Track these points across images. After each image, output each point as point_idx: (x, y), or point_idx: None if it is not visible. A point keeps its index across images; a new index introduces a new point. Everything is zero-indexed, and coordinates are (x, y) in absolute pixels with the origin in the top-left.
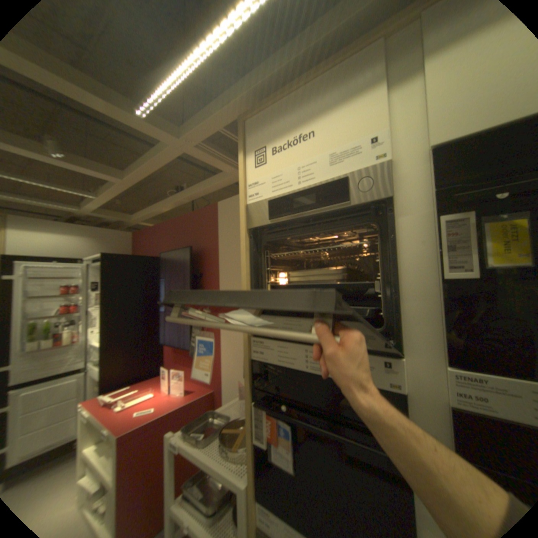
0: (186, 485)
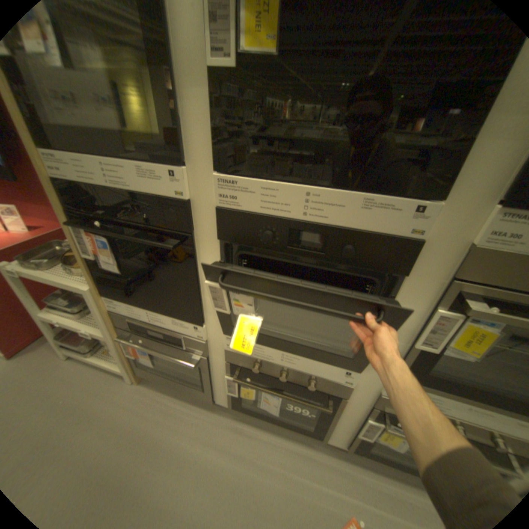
0: (47, 299)
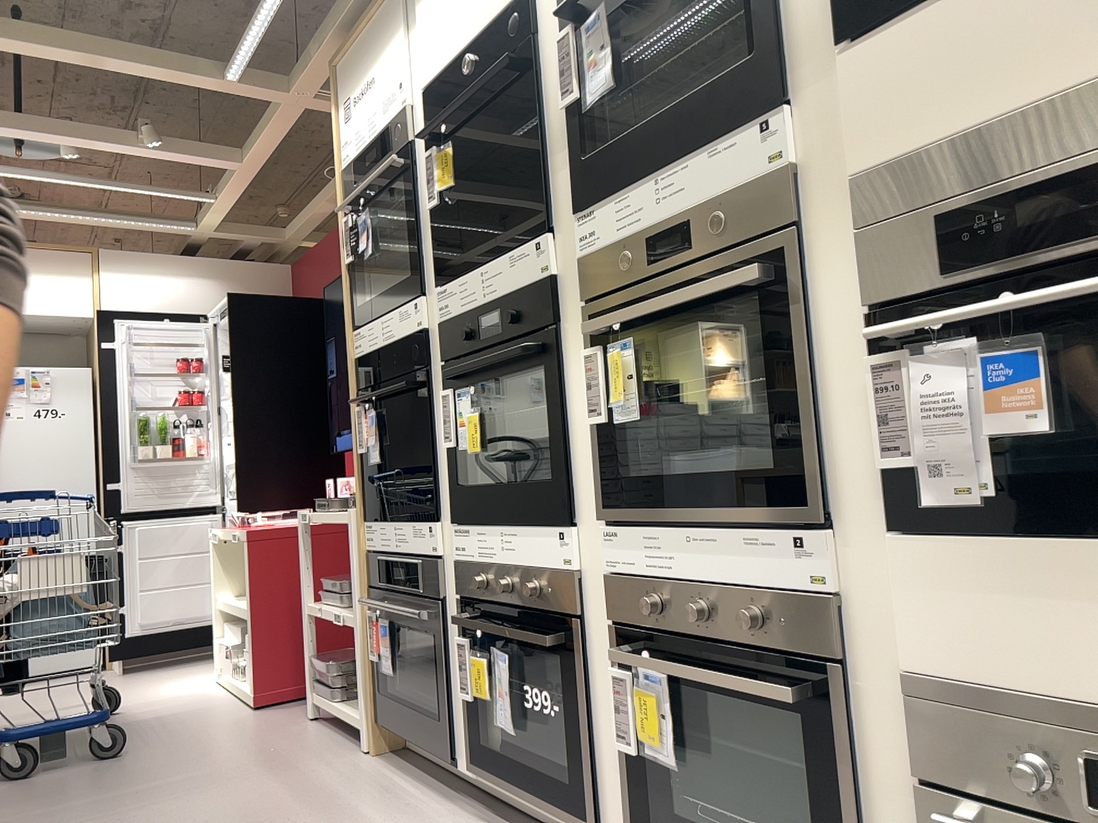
0: (326, 578)
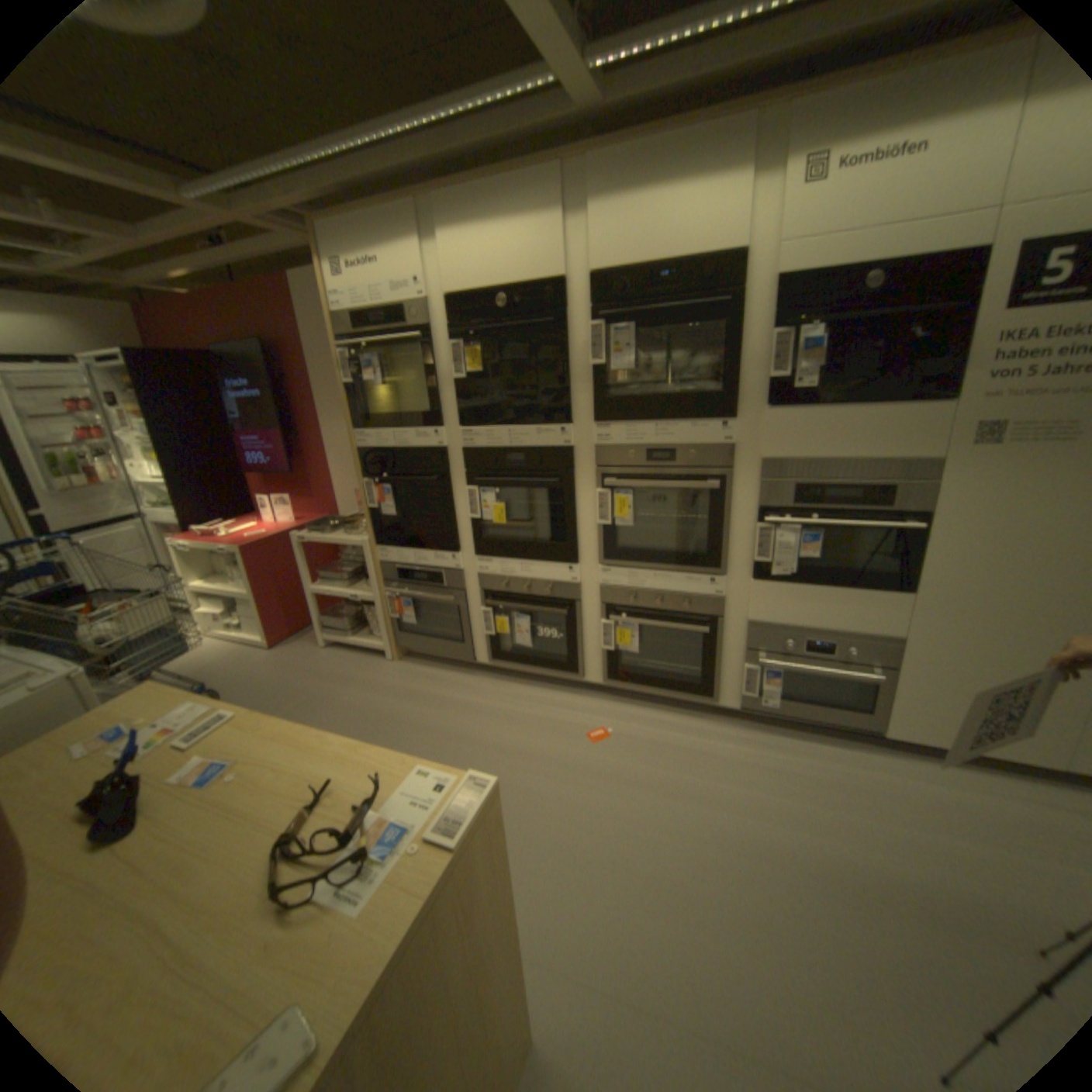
0: (320, 575)
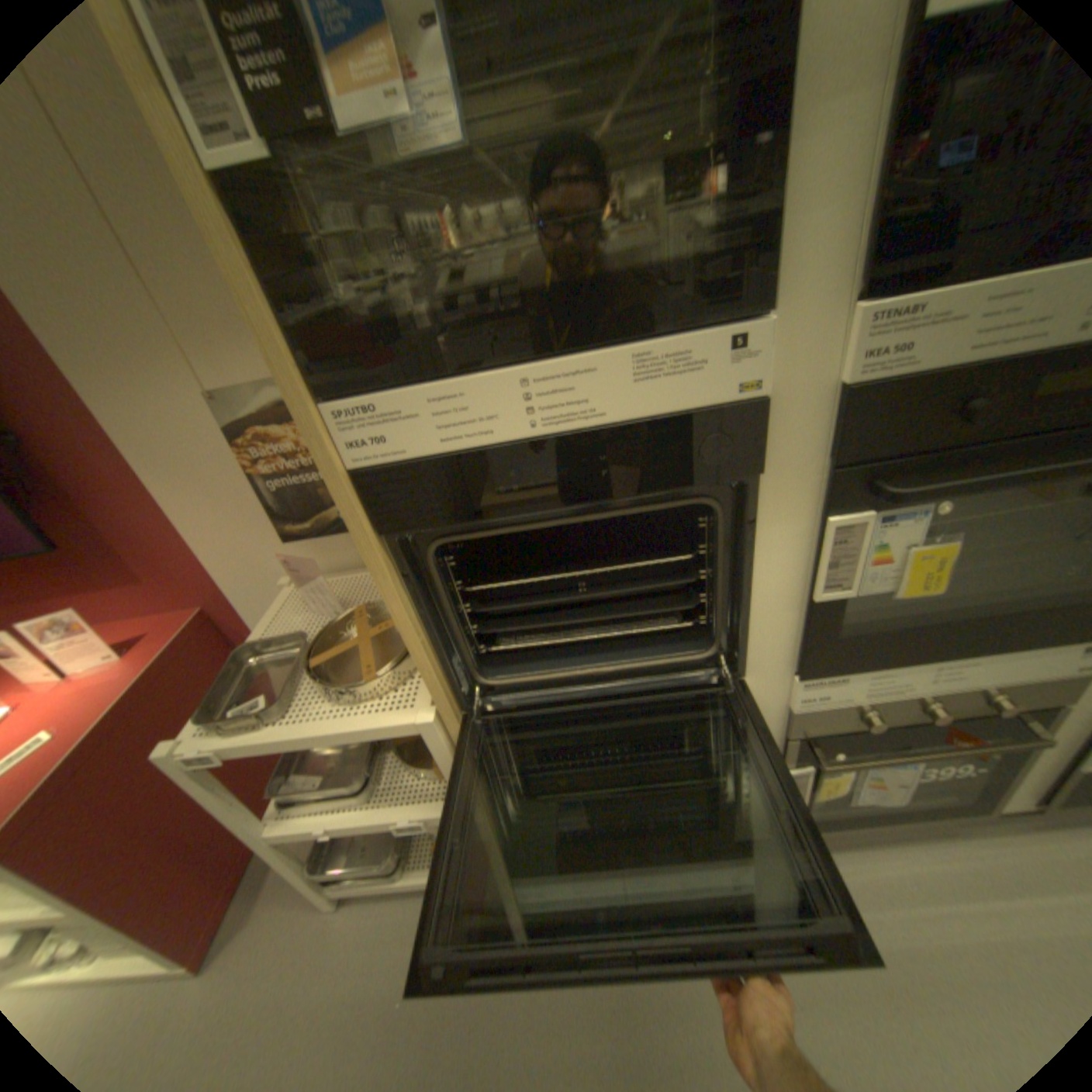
0: (269, 790)
